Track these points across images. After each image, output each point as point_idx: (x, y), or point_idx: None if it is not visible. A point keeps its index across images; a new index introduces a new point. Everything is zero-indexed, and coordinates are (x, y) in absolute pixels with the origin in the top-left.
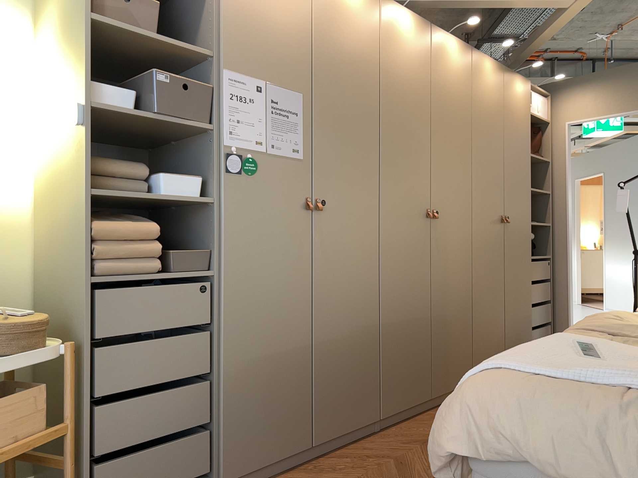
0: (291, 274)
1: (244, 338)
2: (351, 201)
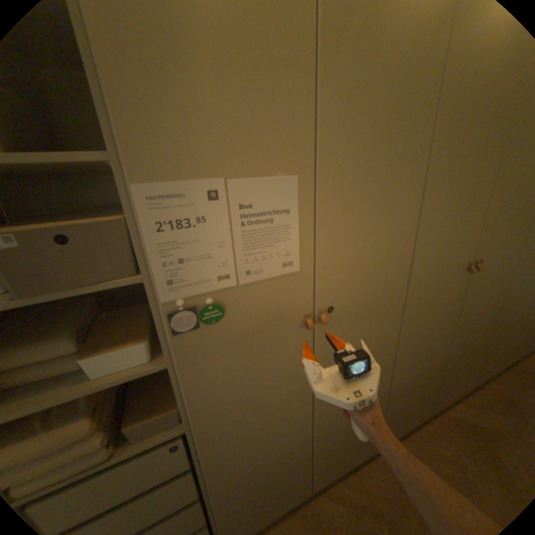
0: (286, 394)
1: (234, 465)
2: (369, 293)
